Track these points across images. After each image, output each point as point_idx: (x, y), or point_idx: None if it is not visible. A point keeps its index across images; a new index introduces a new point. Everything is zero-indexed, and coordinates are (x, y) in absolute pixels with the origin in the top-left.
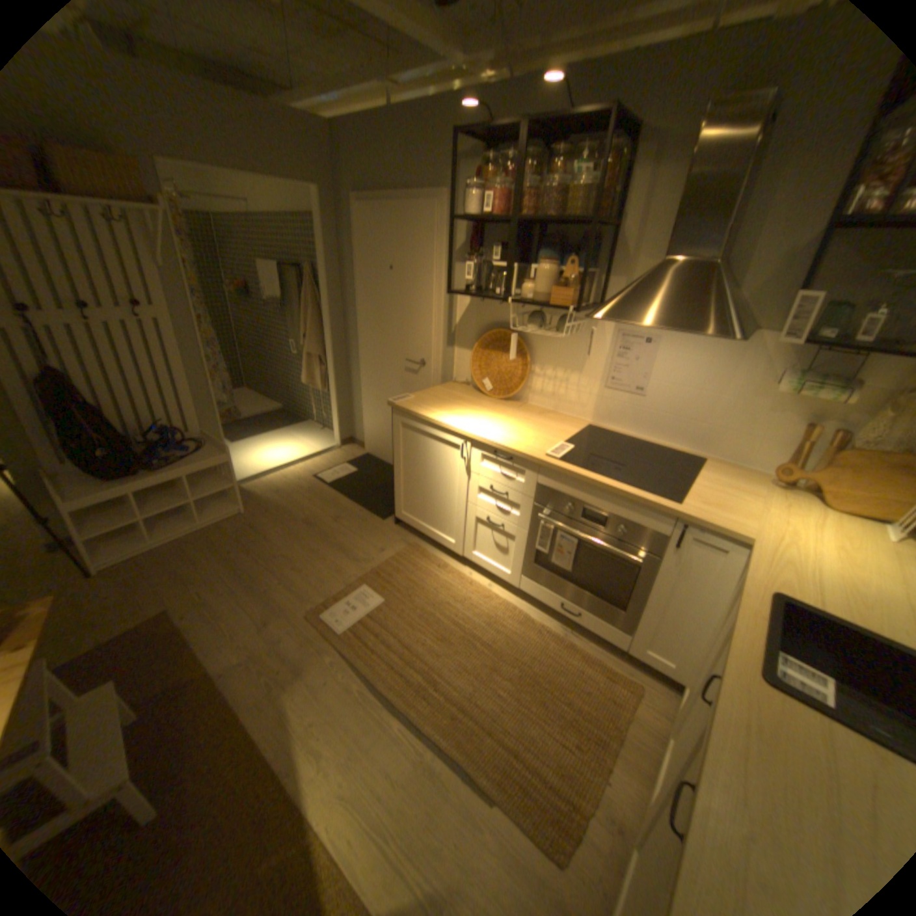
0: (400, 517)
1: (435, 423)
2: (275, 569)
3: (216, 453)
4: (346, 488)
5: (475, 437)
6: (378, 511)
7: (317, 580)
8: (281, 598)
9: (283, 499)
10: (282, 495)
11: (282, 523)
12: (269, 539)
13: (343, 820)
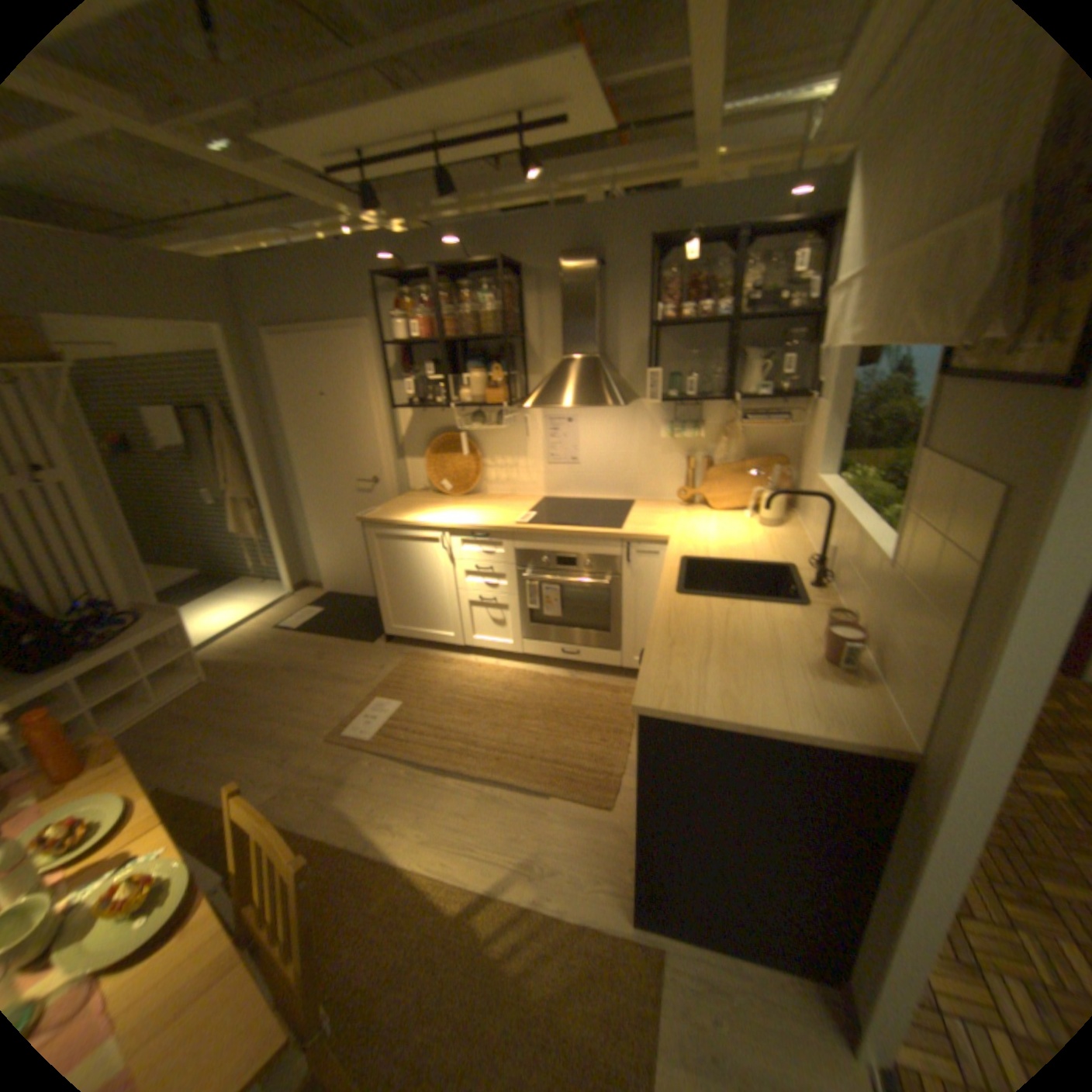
0: (389, 633)
1: (409, 525)
2: (270, 716)
3: (160, 618)
4: (317, 628)
5: (450, 526)
6: (362, 637)
7: (322, 710)
8: (290, 736)
9: (246, 656)
10: (244, 654)
11: (256, 677)
12: (249, 695)
13: (429, 854)
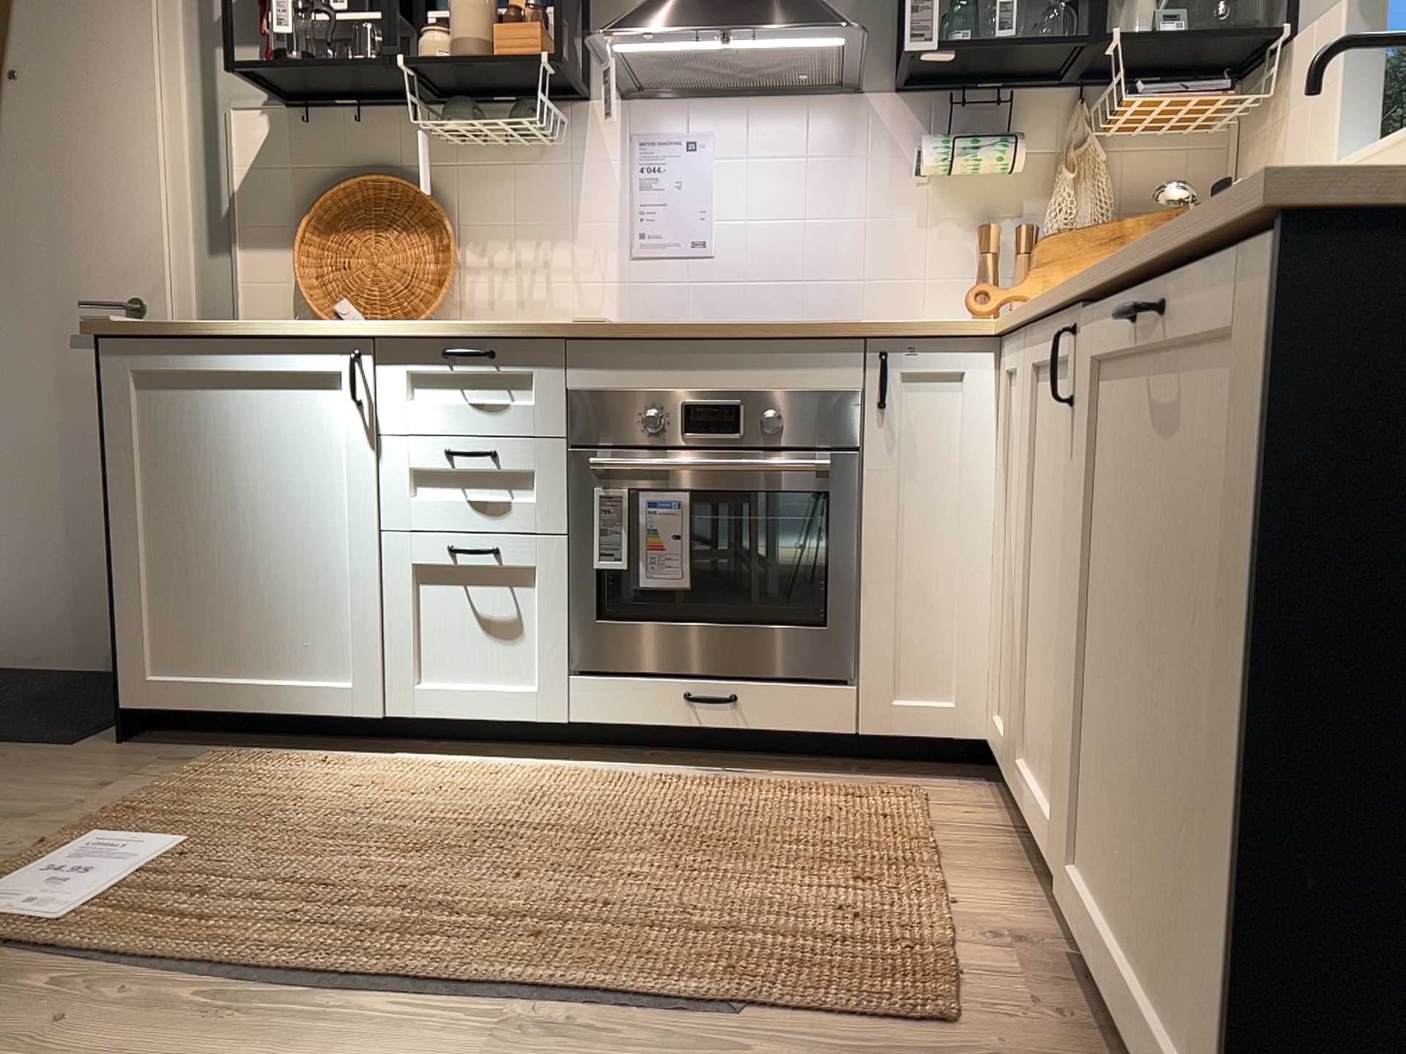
0: (139, 706)
1: (255, 340)
2: None
3: None
4: None
5: (385, 332)
6: (40, 738)
7: None
8: None
9: None
10: None
11: None
12: None
13: None
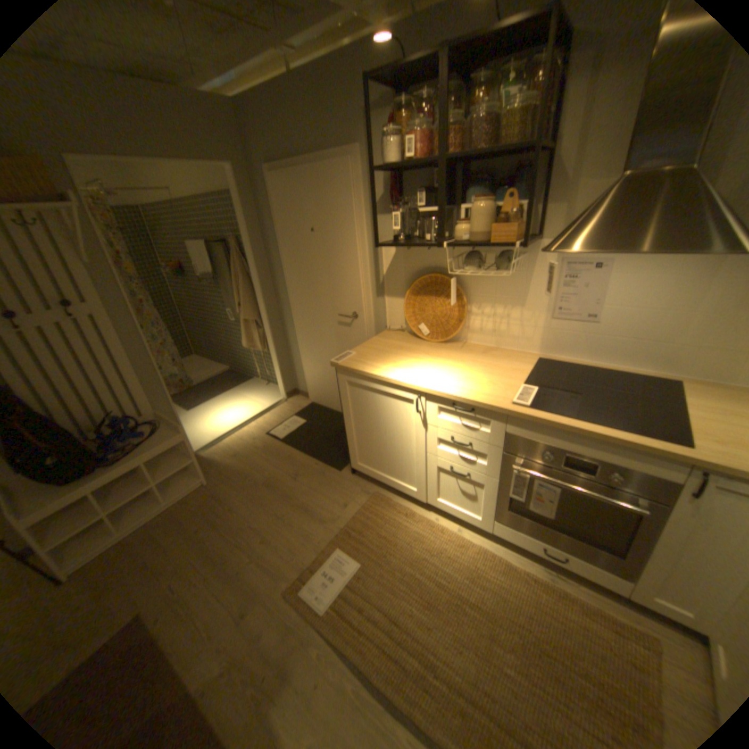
0: (356, 468)
1: (384, 379)
2: (244, 544)
3: (171, 434)
4: (299, 441)
5: (430, 391)
6: (334, 462)
7: (287, 551)
8: (255, 579)
9: (242, 462)
10: (241, 459)
11: (245, 489)
12: (234, 510)
13: None
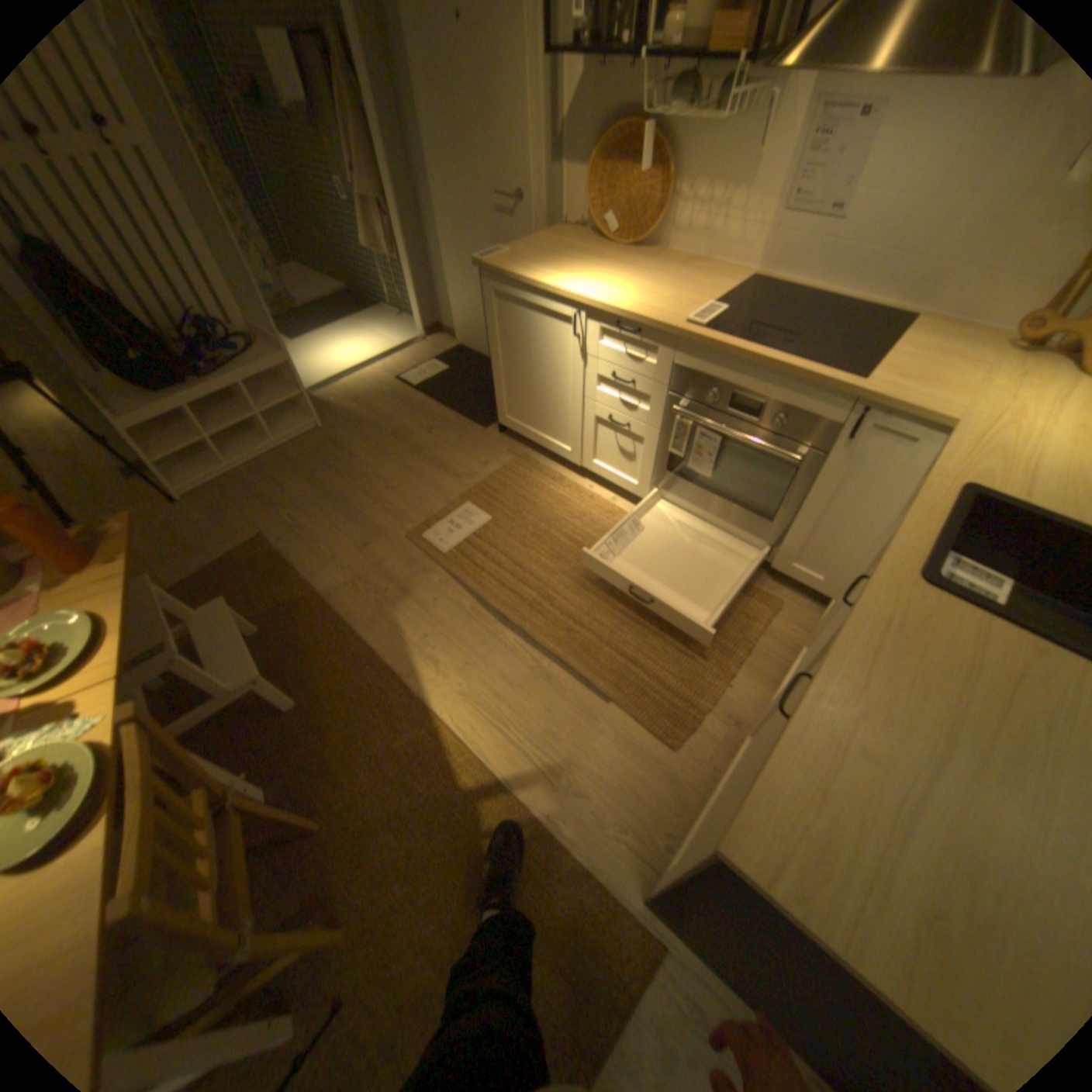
0: (503, 424)
1: (537, 288)
2: (367, 489)
3: (269, 351)
4: (437, 392)
5: (591, 304)
6: (478, 419)
7: (414, 500)
8: (378, 519)
9: (364, 408)
10: (362, 404)
11: (366, 437)
12: (355, 456)
13: (464, 711)
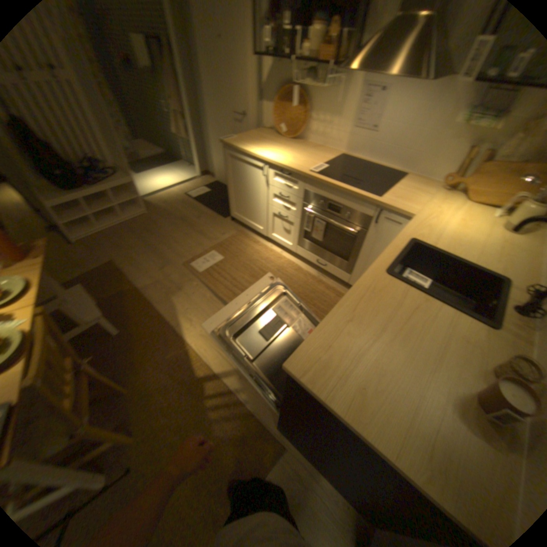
0: (232, 216)
1: (246, 154)
2: (164, 242)
3: (121, 176)
4: (202, 201)
5: (268, 161)
6: (220, 214)
7: (187, 248)
8: (168, 256)
9: (166, 207)
10: (166, 205)
11: (166, 219)
12: (160, 228)
13: (201, 343)
